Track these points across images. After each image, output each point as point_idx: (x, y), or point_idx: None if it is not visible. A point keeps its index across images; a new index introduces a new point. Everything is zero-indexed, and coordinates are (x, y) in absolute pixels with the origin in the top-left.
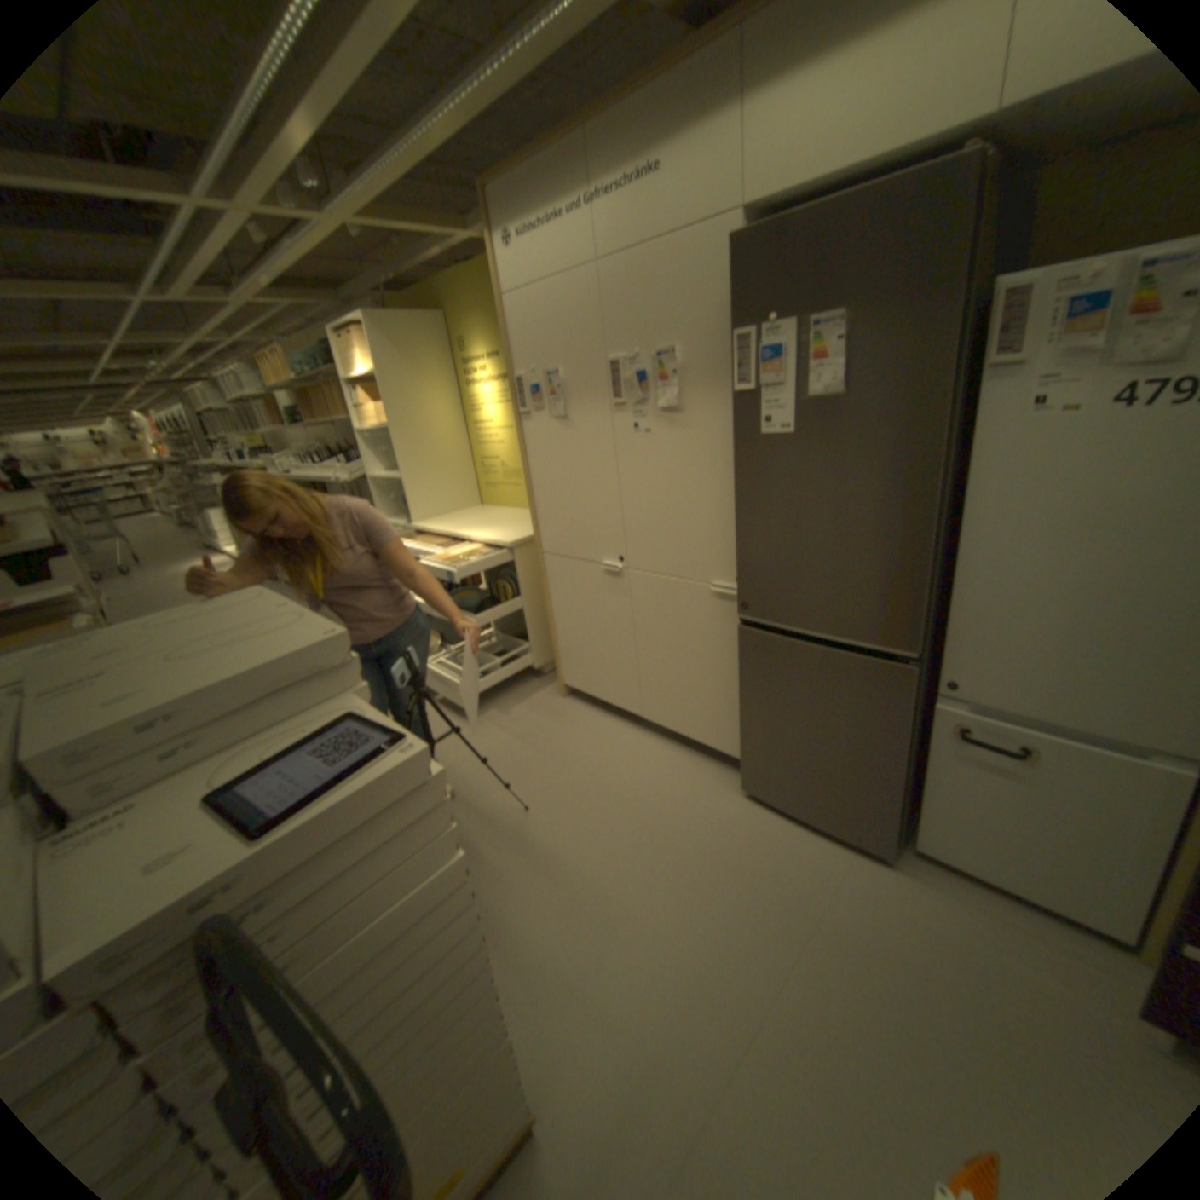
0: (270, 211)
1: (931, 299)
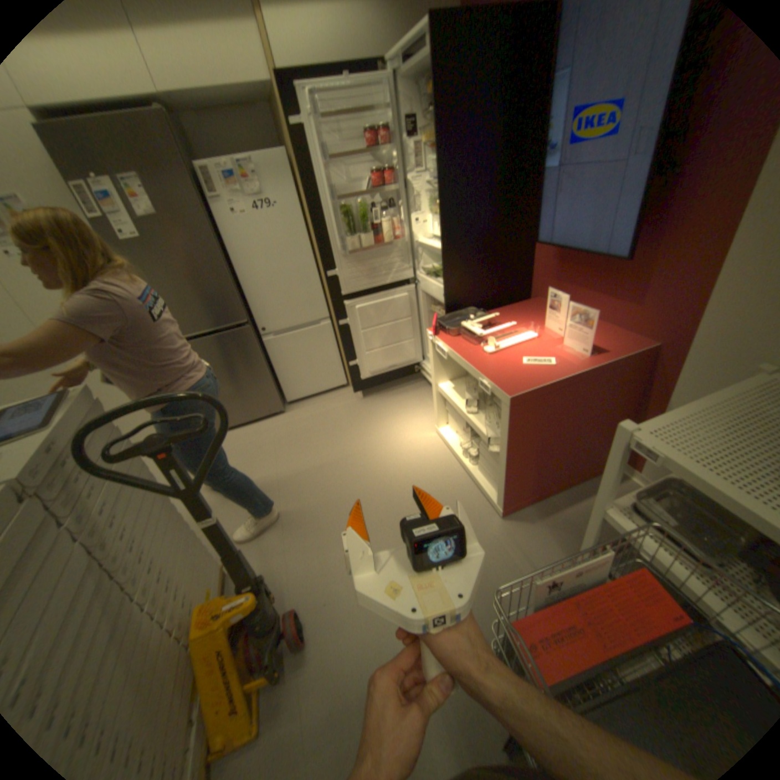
0: None
1: (174, 171)
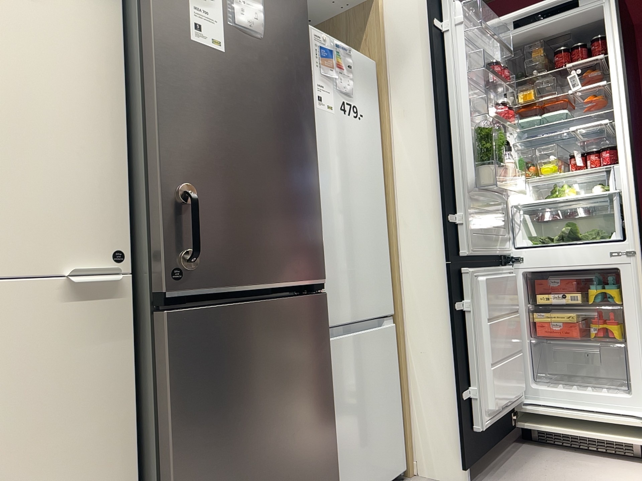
0: None
1: (296, 0)
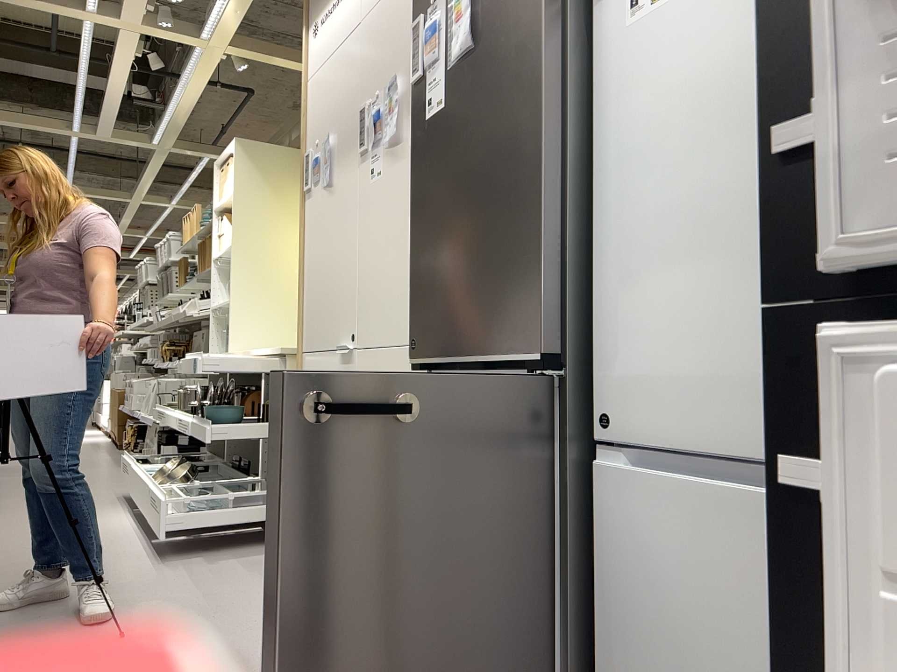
0: (156, 33)
1: None
